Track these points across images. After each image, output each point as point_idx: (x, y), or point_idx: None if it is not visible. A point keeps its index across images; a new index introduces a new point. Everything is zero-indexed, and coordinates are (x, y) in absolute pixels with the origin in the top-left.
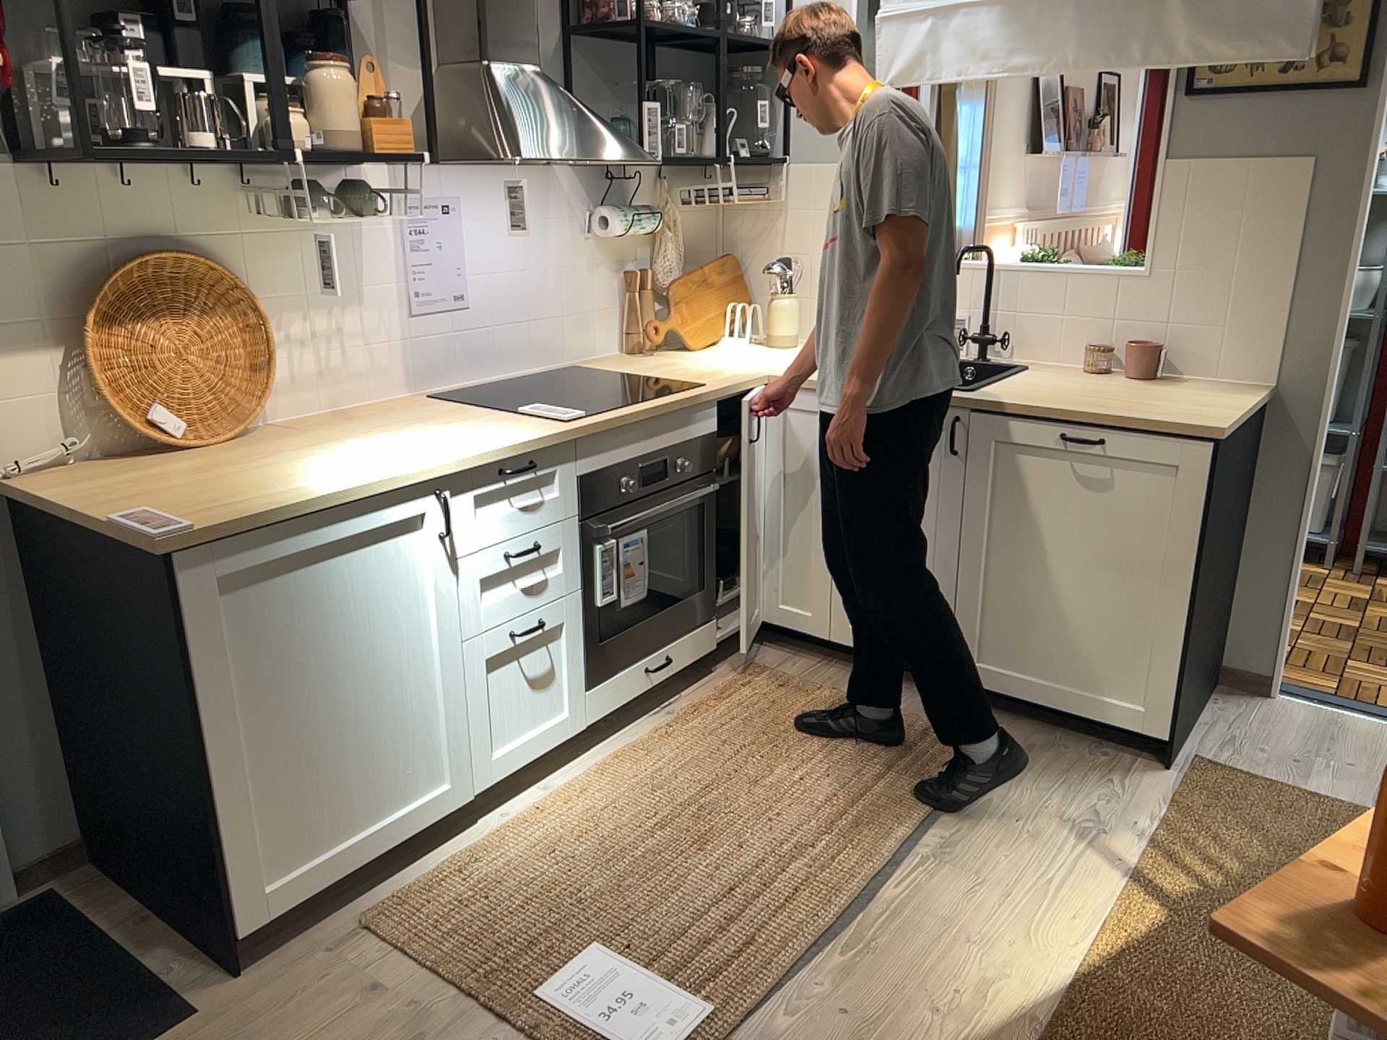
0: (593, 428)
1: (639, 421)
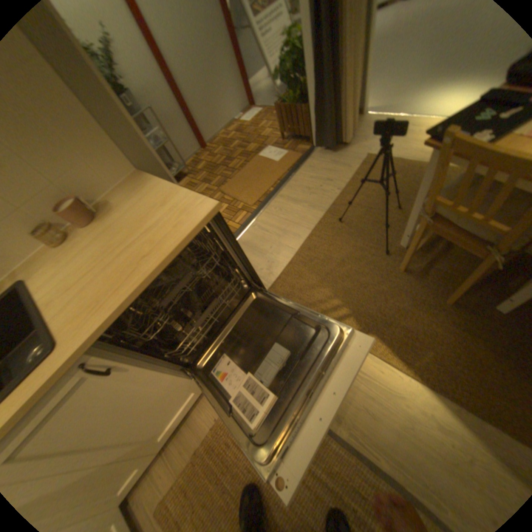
0: None
1: None
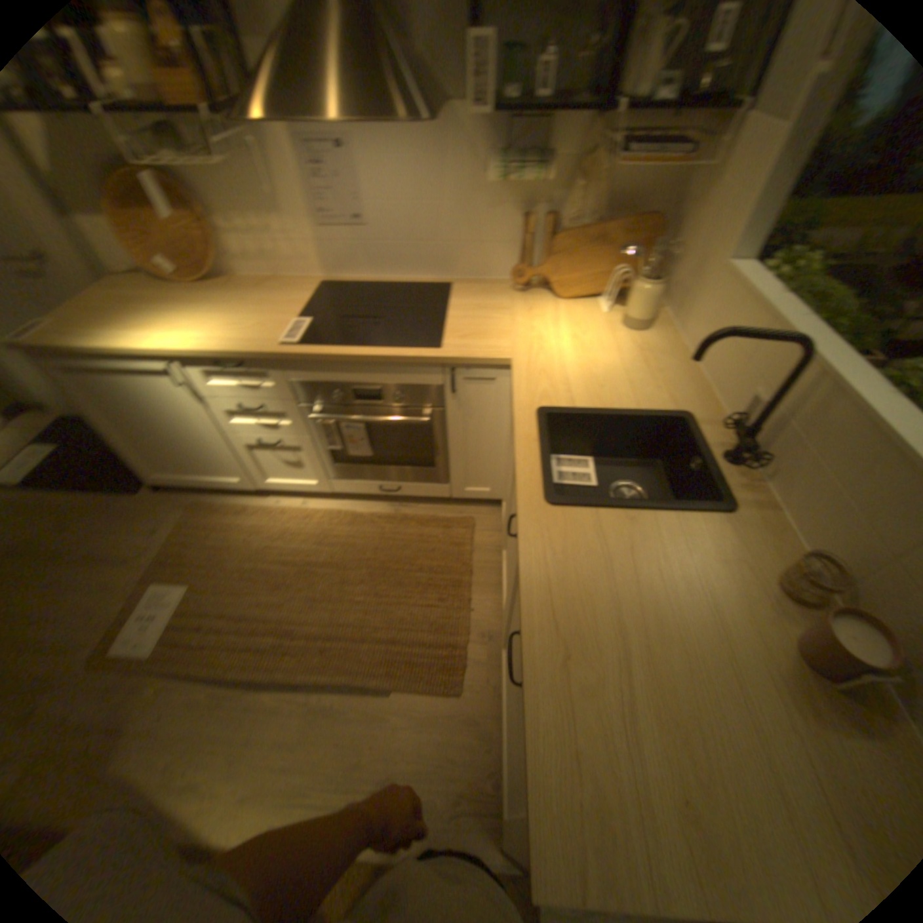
0: (285, 358)
1: (338, 362)
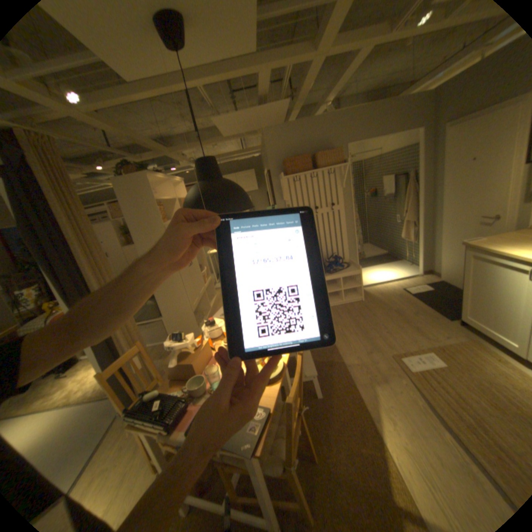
0: None
1: None
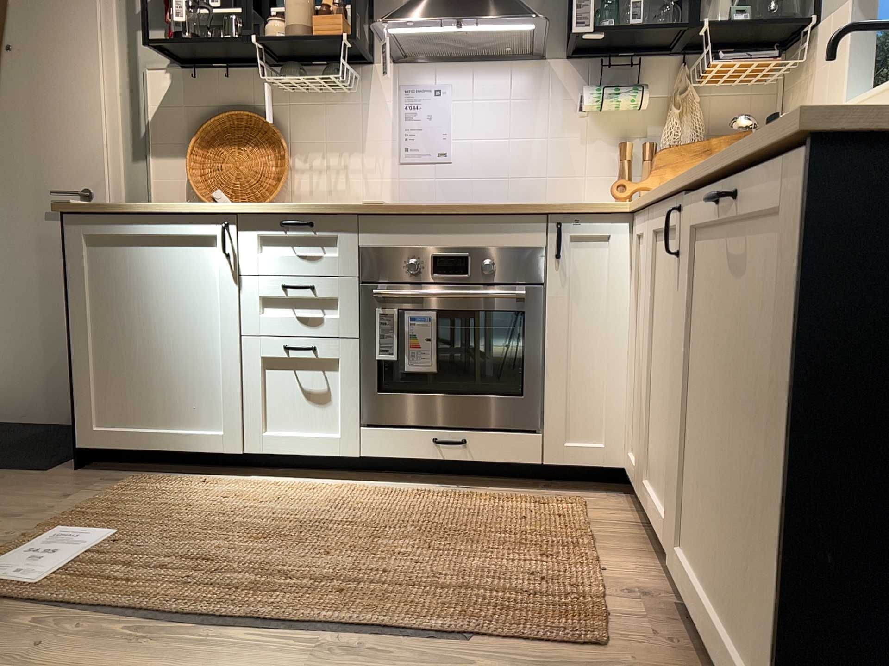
0: (372, 209)
1: (431, 215)
